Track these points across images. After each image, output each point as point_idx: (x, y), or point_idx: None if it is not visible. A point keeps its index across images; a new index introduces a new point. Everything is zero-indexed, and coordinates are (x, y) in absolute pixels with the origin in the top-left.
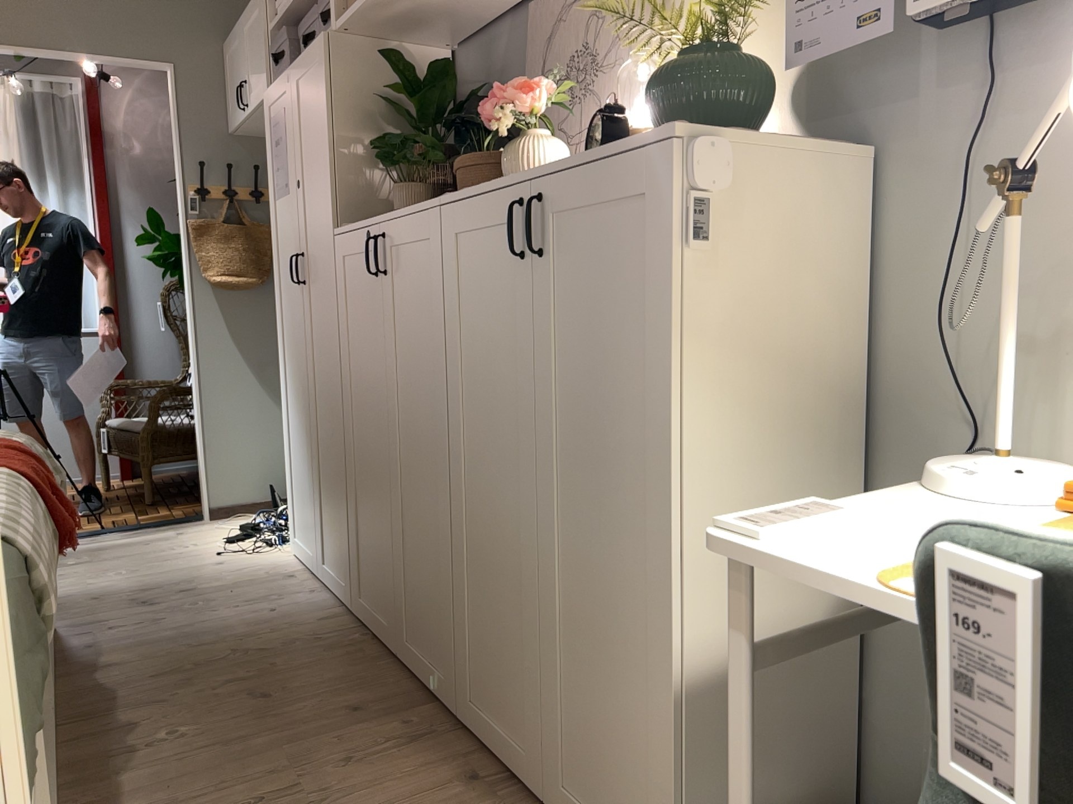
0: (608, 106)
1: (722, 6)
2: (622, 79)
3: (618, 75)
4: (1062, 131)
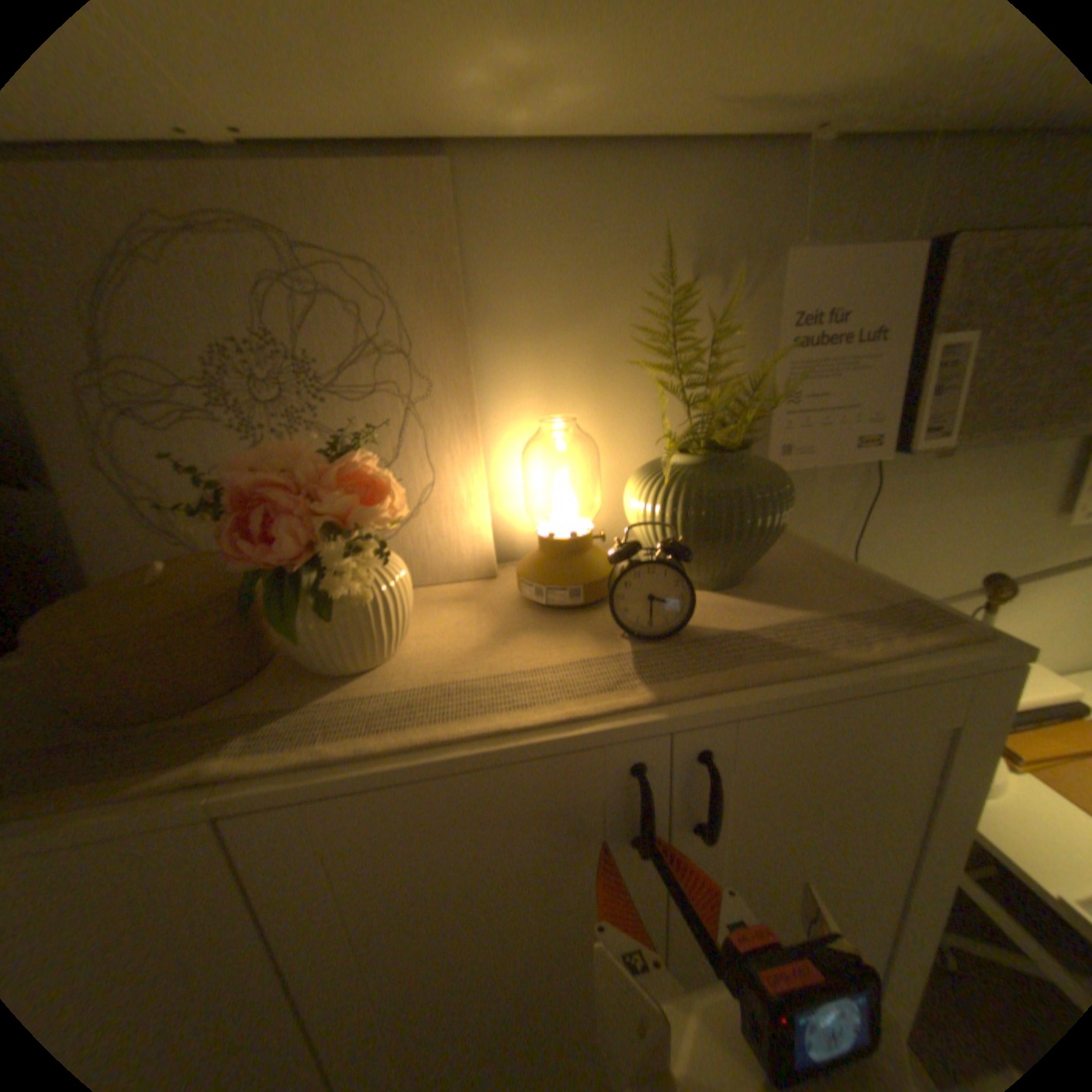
0: (671, 546)
1: (671, 371)
2: (413, 419)
3: (410, 413)
4: (901, 517)
